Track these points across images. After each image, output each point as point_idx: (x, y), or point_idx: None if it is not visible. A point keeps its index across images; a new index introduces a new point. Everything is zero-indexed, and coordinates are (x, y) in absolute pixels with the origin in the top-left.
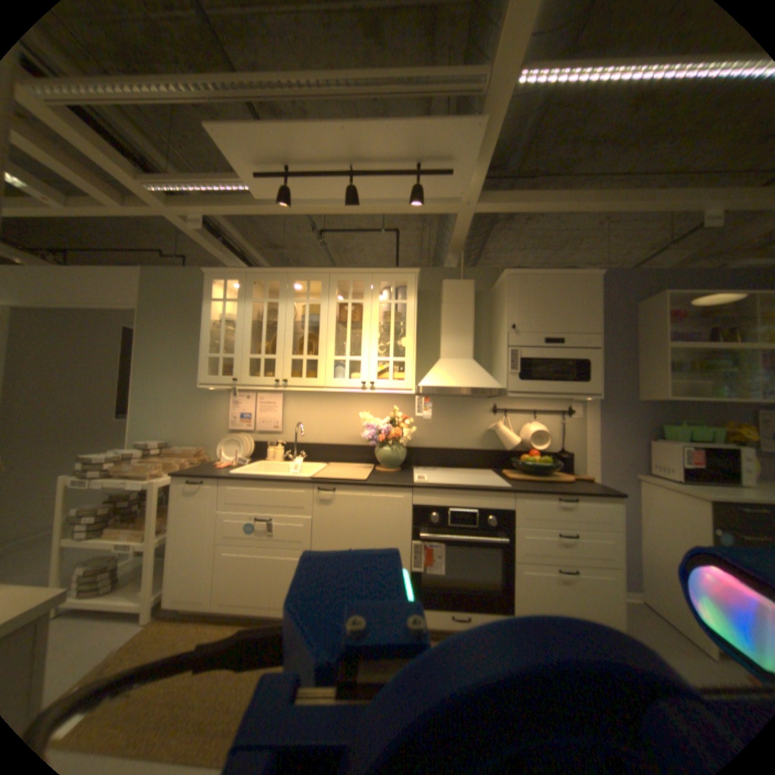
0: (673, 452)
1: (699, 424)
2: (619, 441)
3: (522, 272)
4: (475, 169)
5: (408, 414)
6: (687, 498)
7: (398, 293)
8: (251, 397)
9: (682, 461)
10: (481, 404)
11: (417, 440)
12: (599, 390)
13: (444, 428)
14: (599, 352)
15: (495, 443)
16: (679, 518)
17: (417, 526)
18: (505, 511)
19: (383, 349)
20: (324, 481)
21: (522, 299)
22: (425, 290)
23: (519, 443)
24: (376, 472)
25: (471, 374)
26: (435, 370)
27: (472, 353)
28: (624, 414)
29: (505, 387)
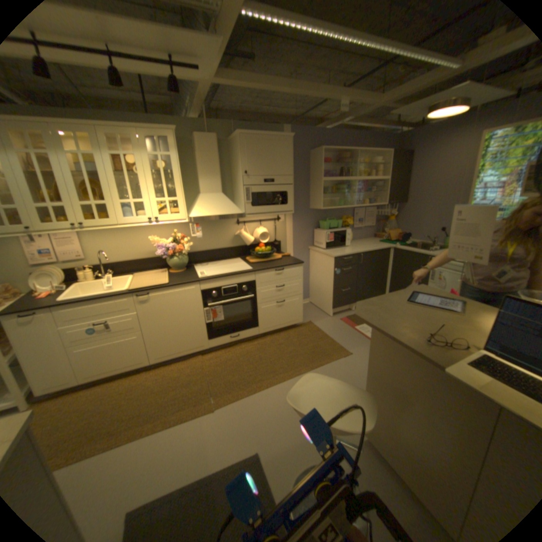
0: (322, 235)
1: (333, 218)
2: (301, 232)
3: (249, 133)
4: (214, 60)
5: (184, 233)
6: (326, 257)
7: (160, 143)
8: (43, 236)
9: (325, 240)
10: (230, 220)
11: (193, 248)
12: (292, 210)
13: (209, 238)
14: (292, 188)
15: (240, 243)
16: (323, 266)
17: (206, 301)
18: (251, 282)
19: (156, 188)
20: (140, 291)
21: (250, 153)
22: (180, 138)
23: (254, 241)
24: (172, 275)
25: (224, 205)
26: (200, 205)
27: (222, 189)
28: (303, 217)
29: (244, 213)
